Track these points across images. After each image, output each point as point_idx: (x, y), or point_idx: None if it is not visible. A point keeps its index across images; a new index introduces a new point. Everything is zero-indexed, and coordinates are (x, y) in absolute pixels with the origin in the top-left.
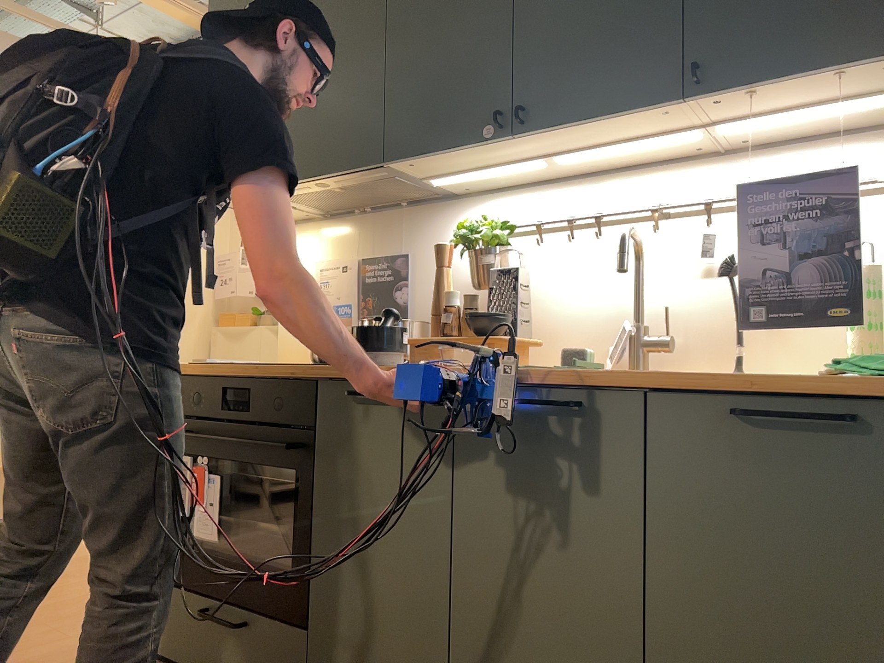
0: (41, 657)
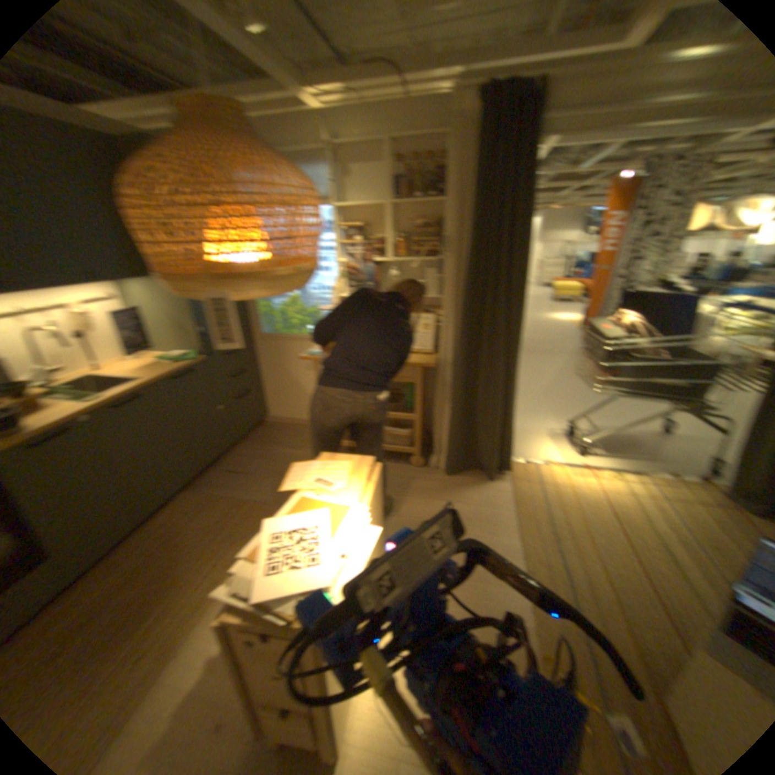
0: None
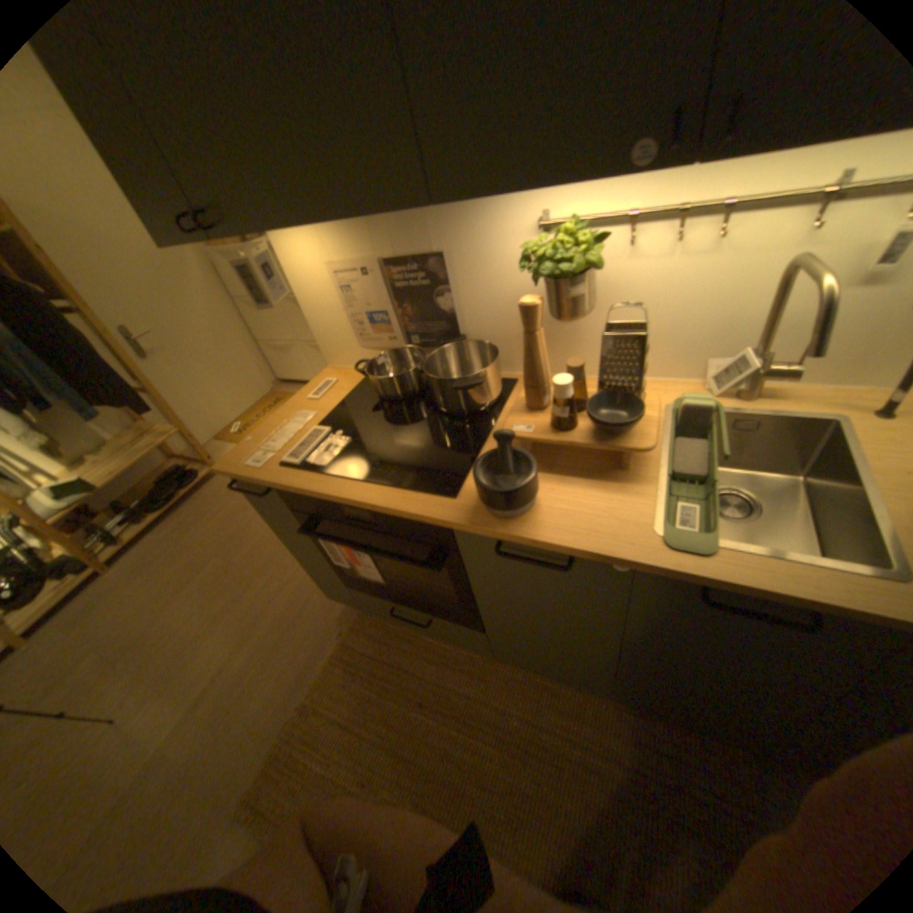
0: (280, 611)
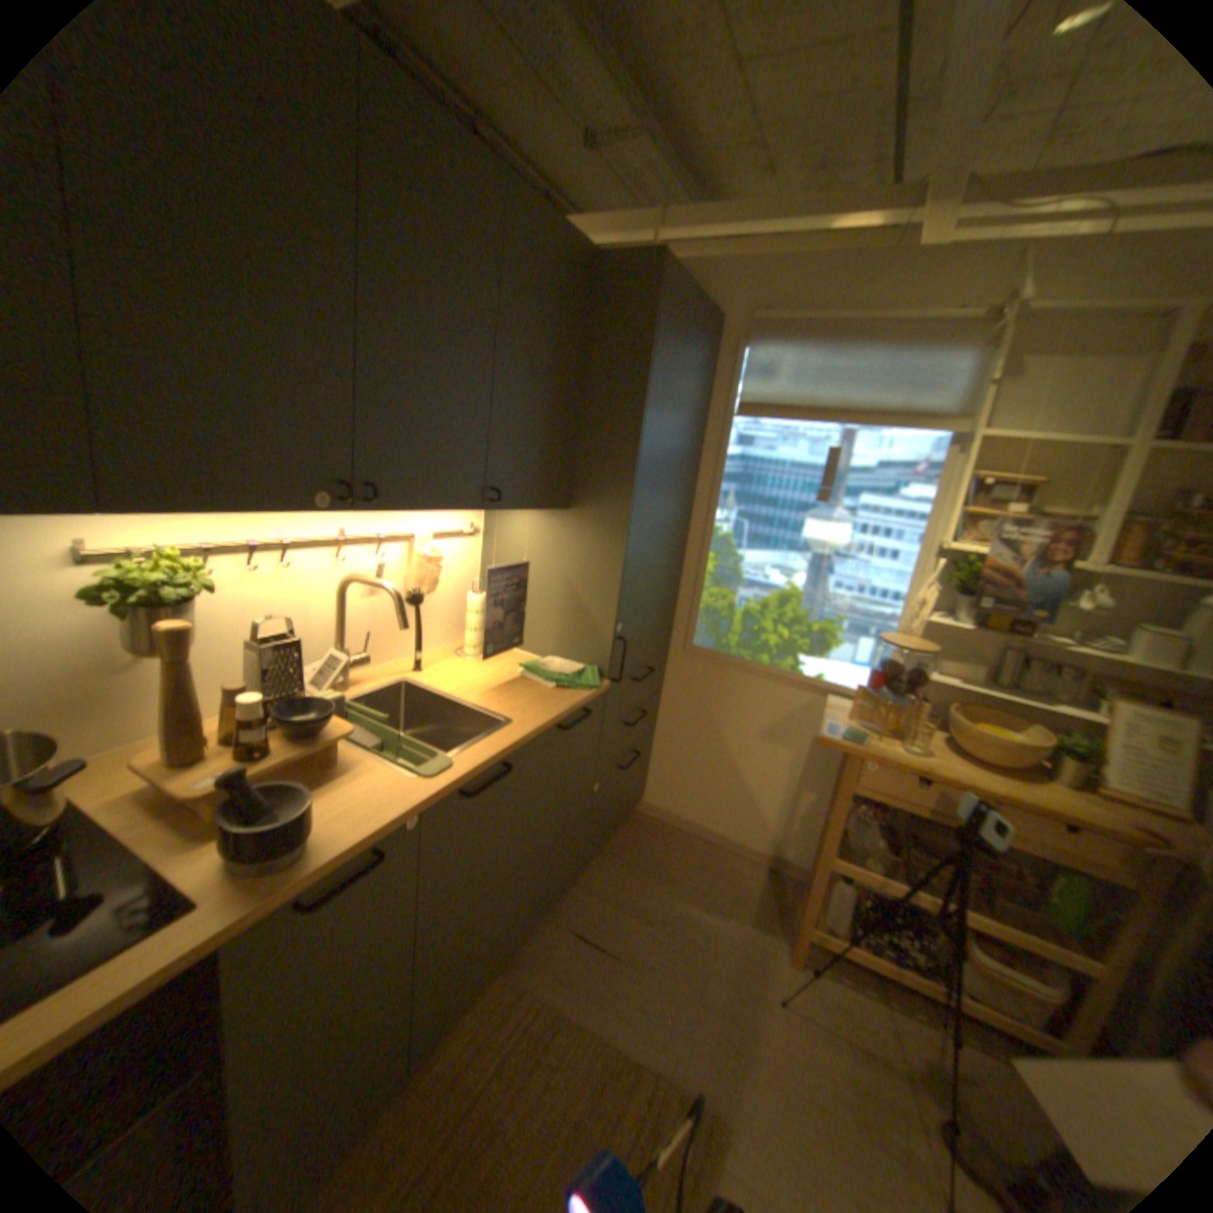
0: None
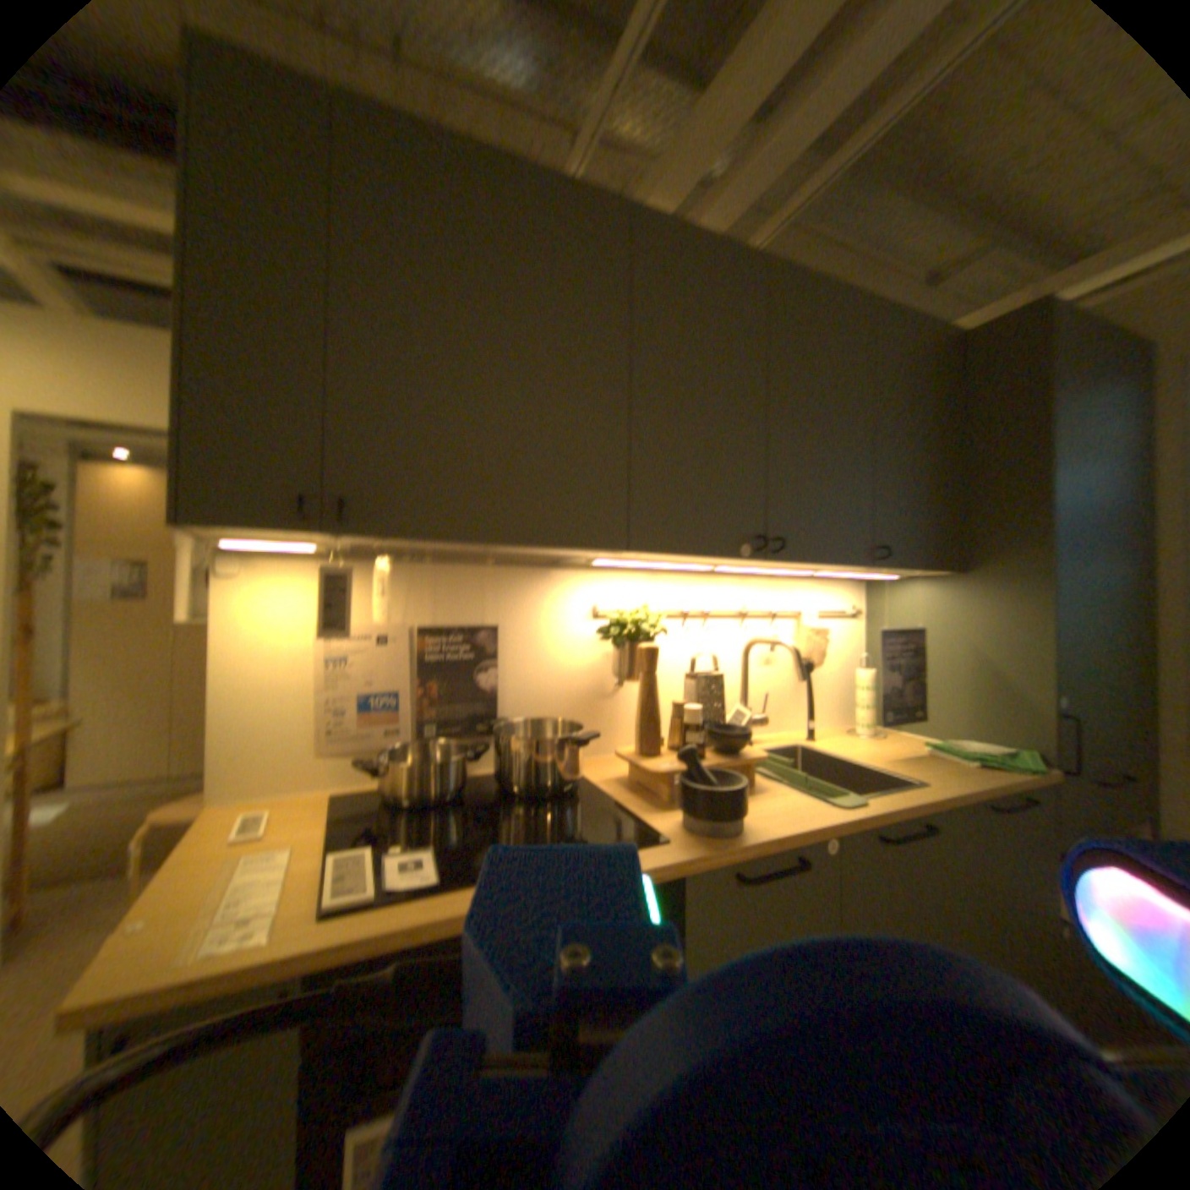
0: None
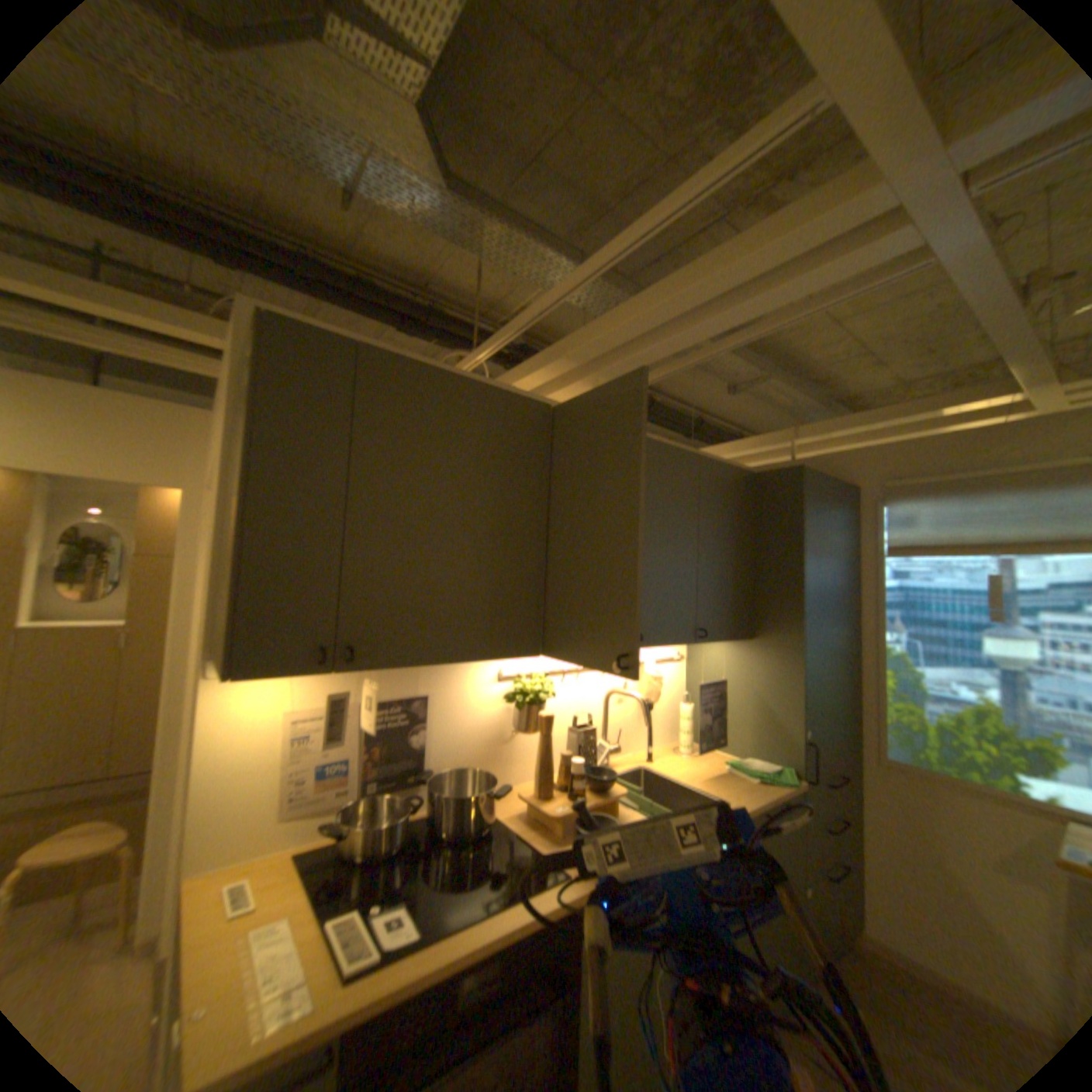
0: None
